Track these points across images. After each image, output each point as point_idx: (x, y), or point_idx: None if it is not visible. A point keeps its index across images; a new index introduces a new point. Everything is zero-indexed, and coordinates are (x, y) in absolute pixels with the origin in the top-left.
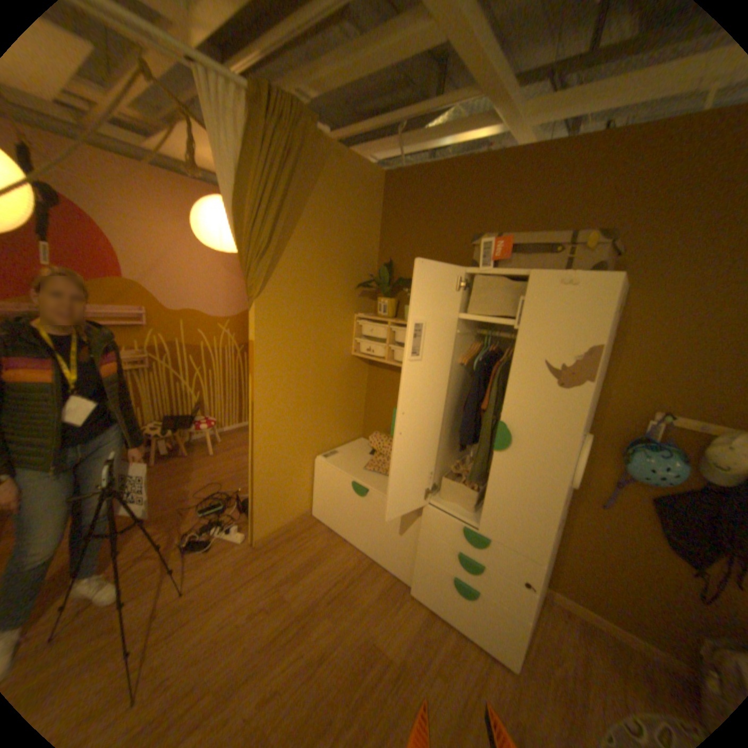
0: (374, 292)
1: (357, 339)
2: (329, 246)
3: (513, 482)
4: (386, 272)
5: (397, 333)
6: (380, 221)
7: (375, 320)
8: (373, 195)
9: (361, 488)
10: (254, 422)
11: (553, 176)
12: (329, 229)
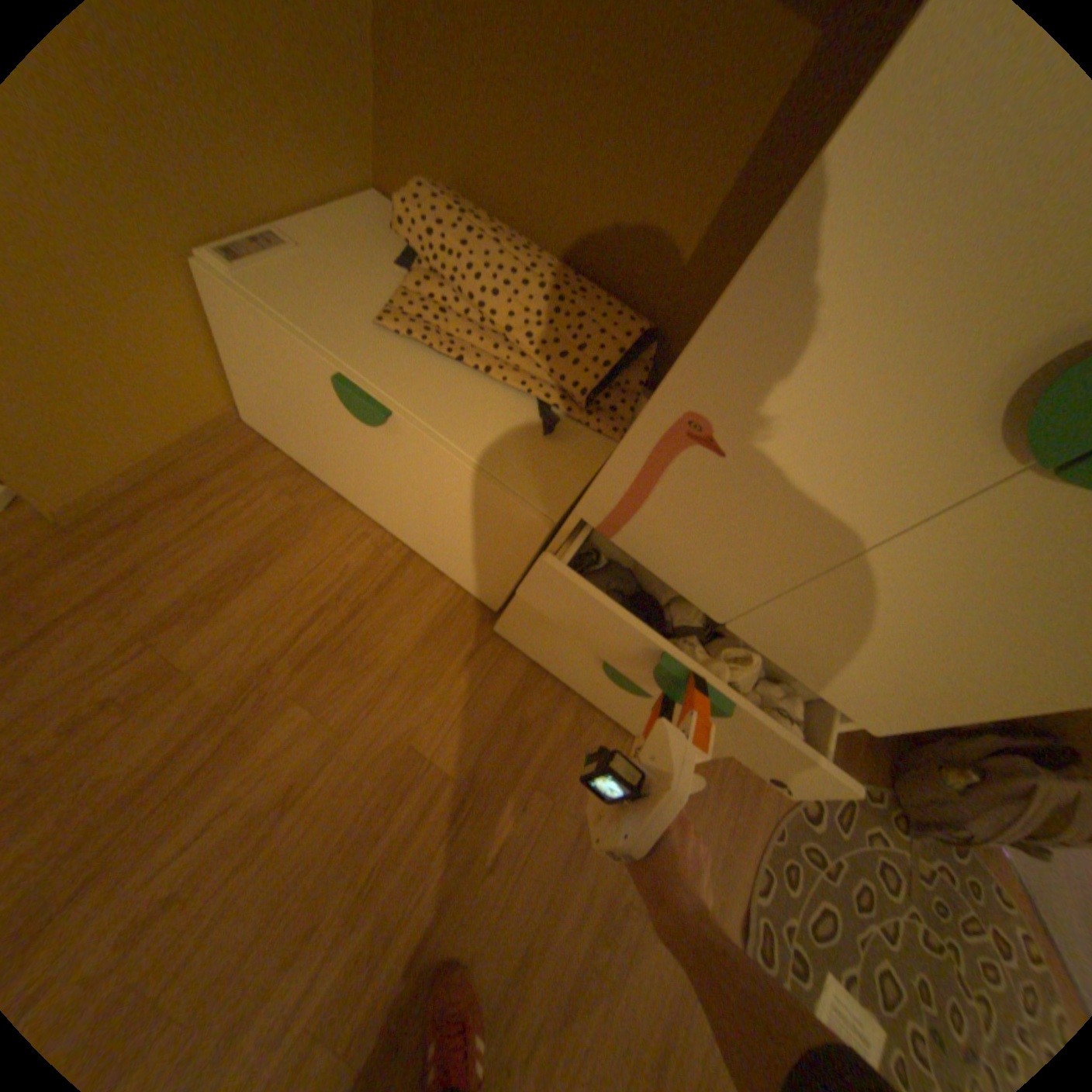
0: None
1: None
2: None
3: (995, 588)
4: None
5: None
6: None
7: None
8: None
9: (366, 404)
10: None
11: None
12: None
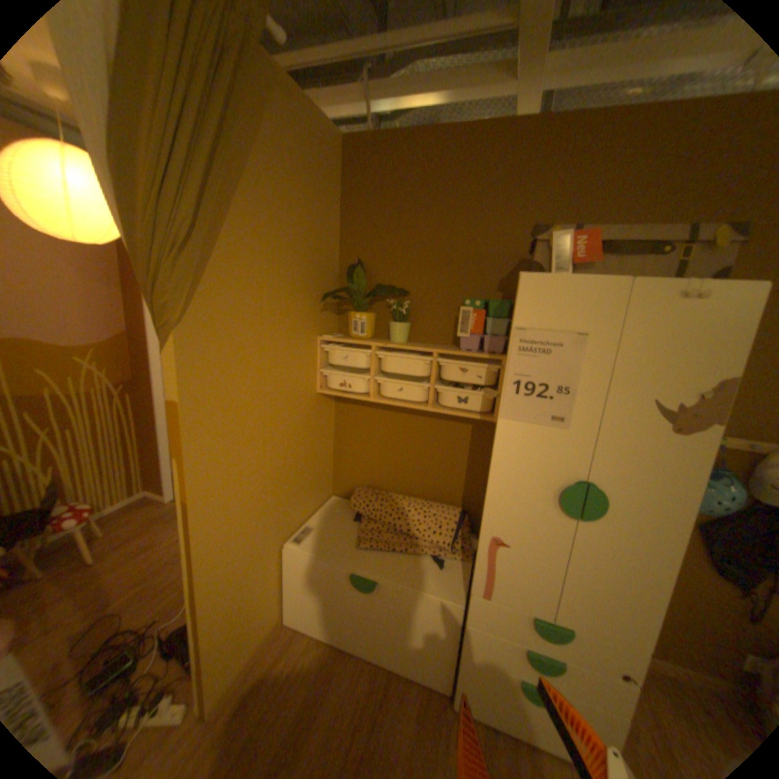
0: (337, 303)
1: (322, 370)
2: (281, 236)
3: (606, 557)
4: (363, 276)
5: (386, 359)
6: (340, 205)
7: (349, 342)
8: (331, 165)
9: (365, 583)
10: (190, 533)
11: (581, 157)
12: (281, 209)
